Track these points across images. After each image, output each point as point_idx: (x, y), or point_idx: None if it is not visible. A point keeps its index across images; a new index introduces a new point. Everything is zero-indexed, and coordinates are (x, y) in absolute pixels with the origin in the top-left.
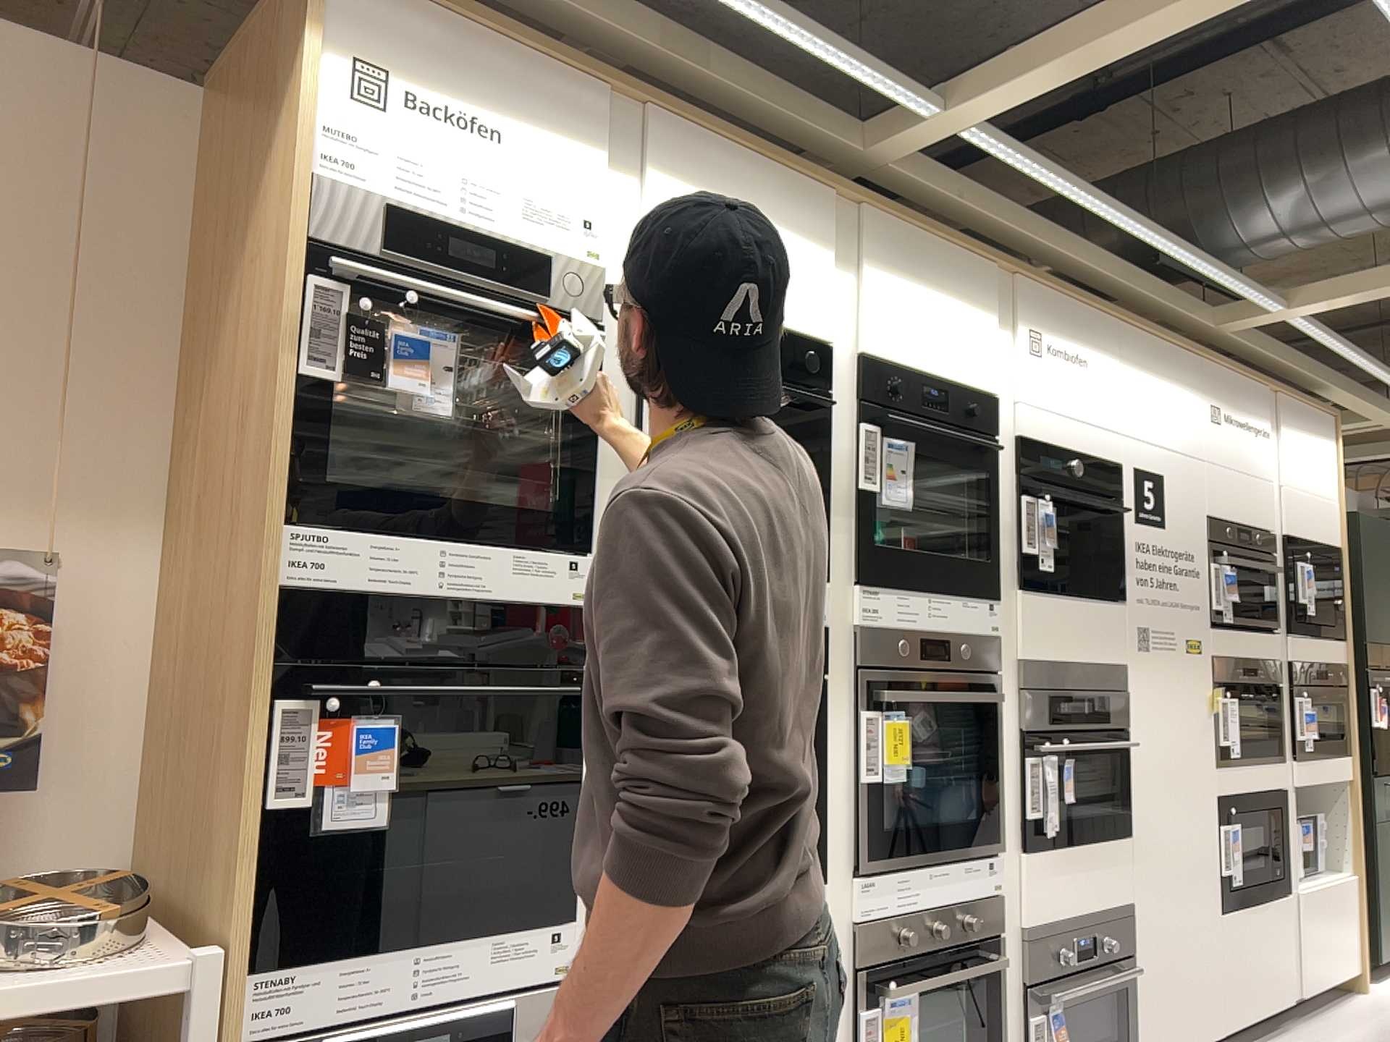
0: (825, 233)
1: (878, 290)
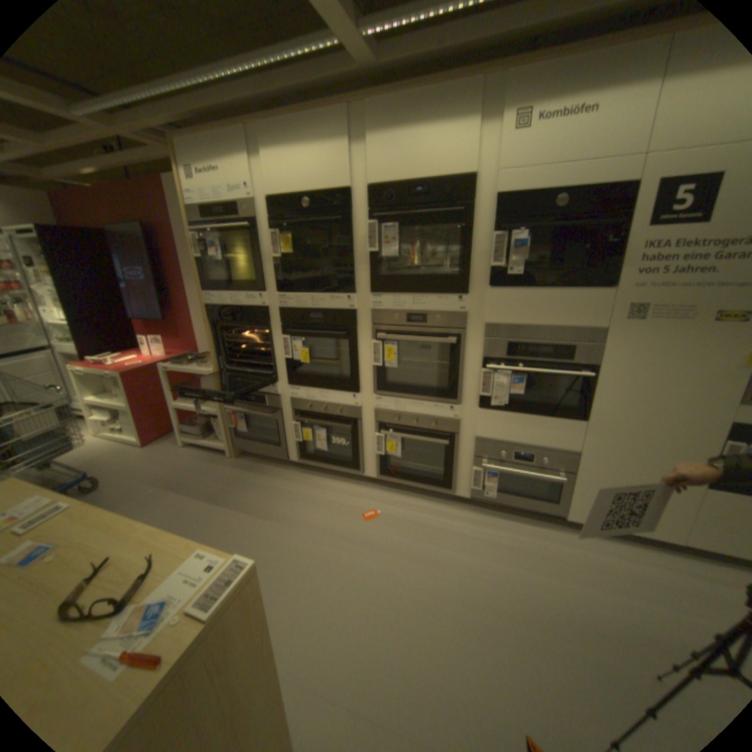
0: (343, 123)
1: (380, 139)
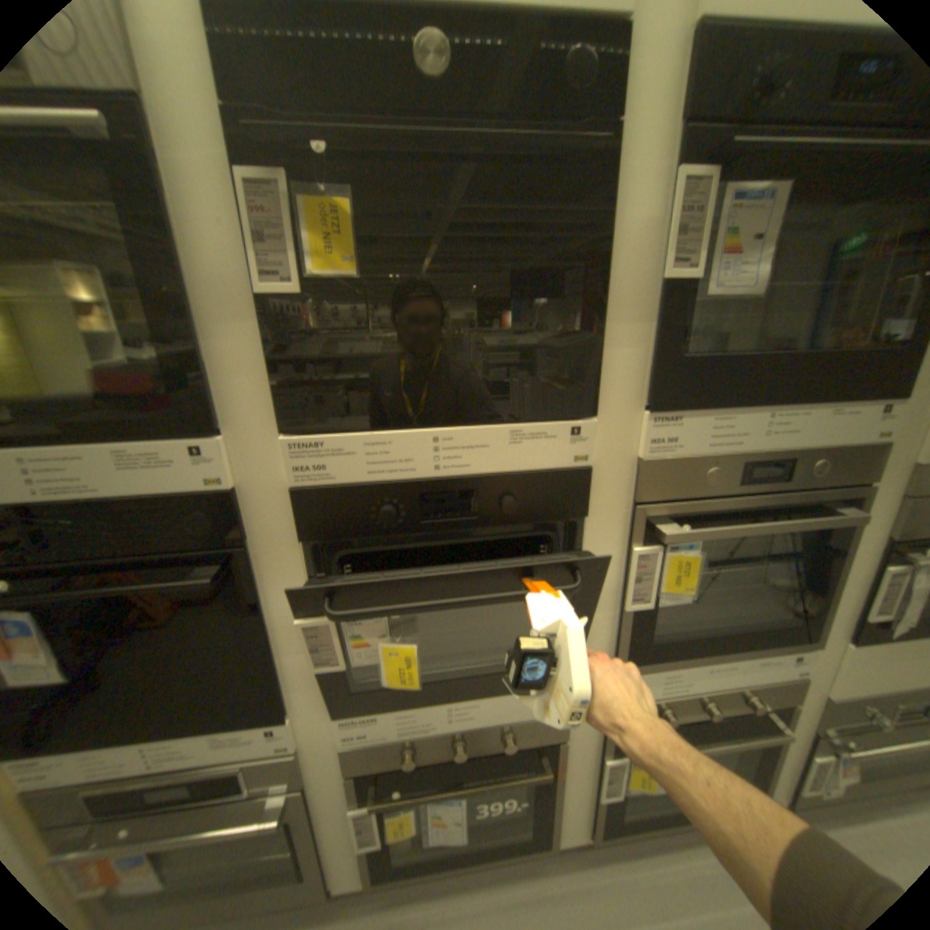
0: None
1: None
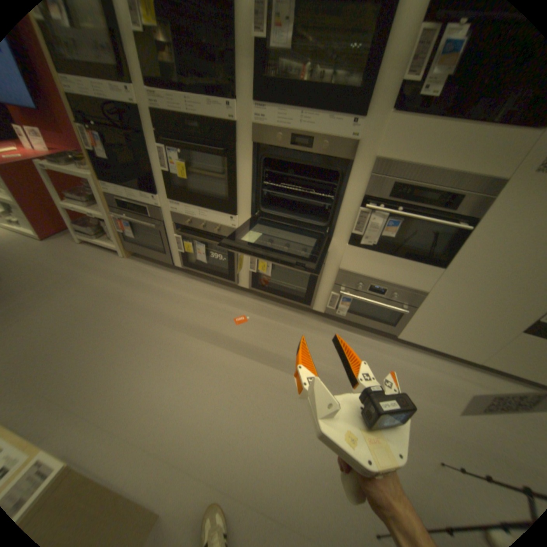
0: None
1: None
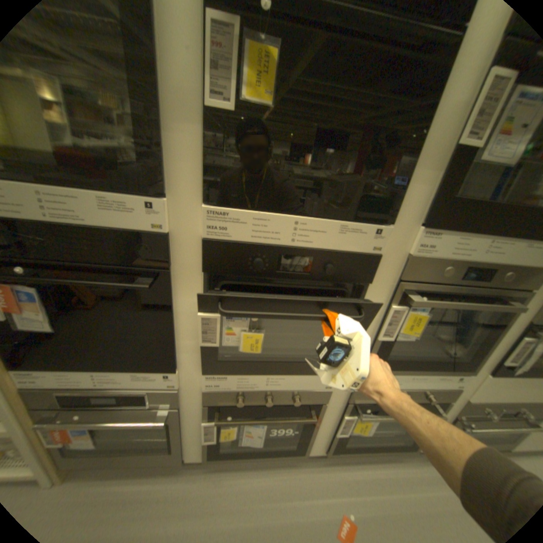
0: None
1: None
